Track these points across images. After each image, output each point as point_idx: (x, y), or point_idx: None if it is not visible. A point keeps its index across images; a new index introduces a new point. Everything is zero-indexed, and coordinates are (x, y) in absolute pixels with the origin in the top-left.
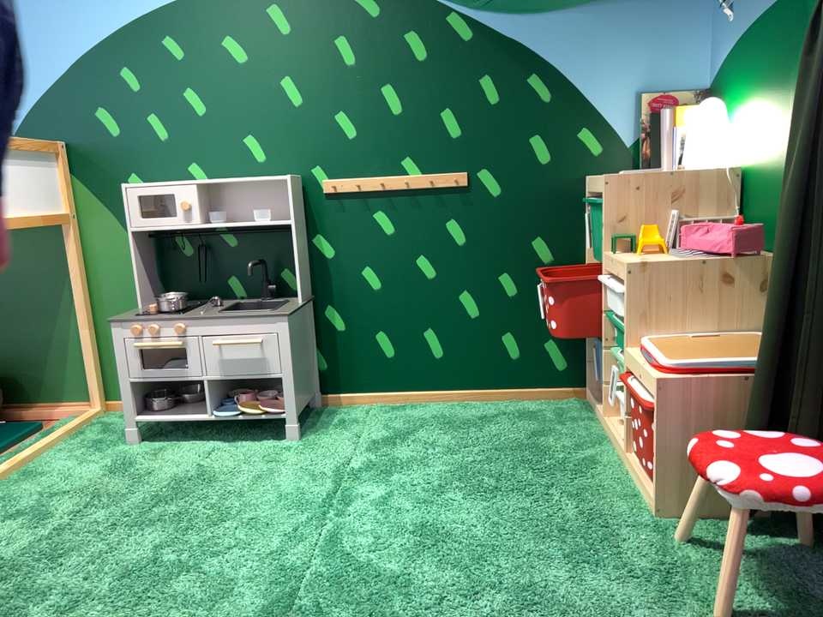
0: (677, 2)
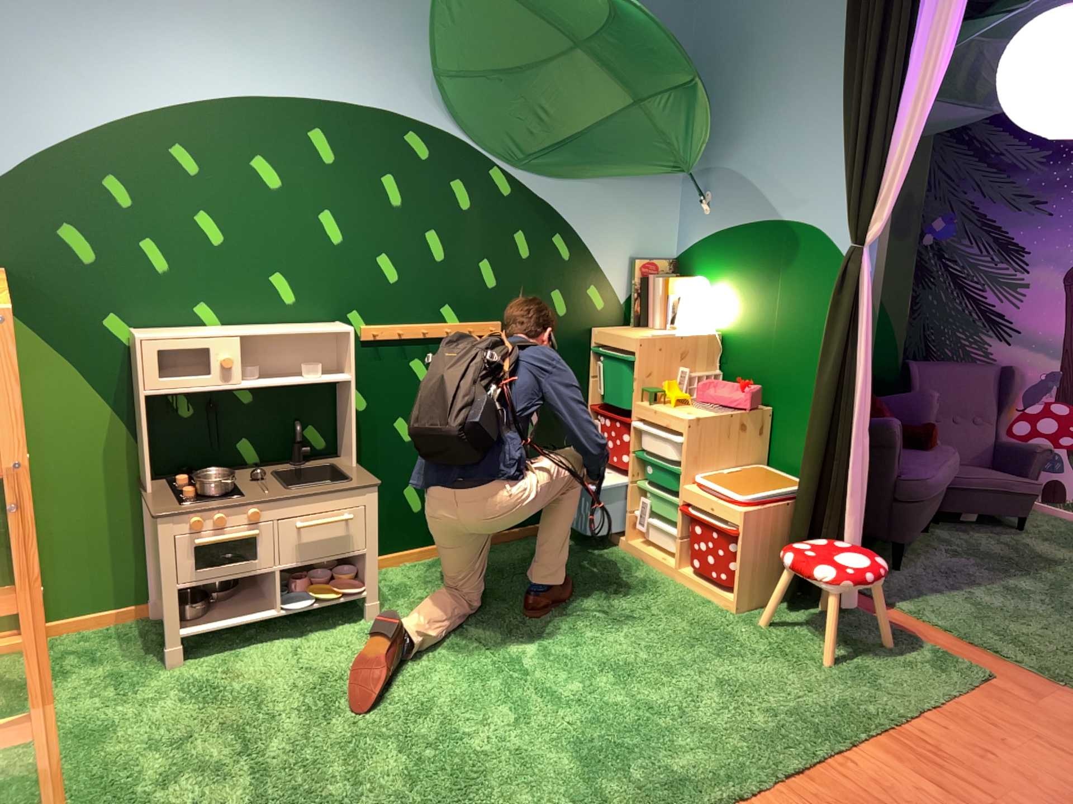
0: (657, 189)
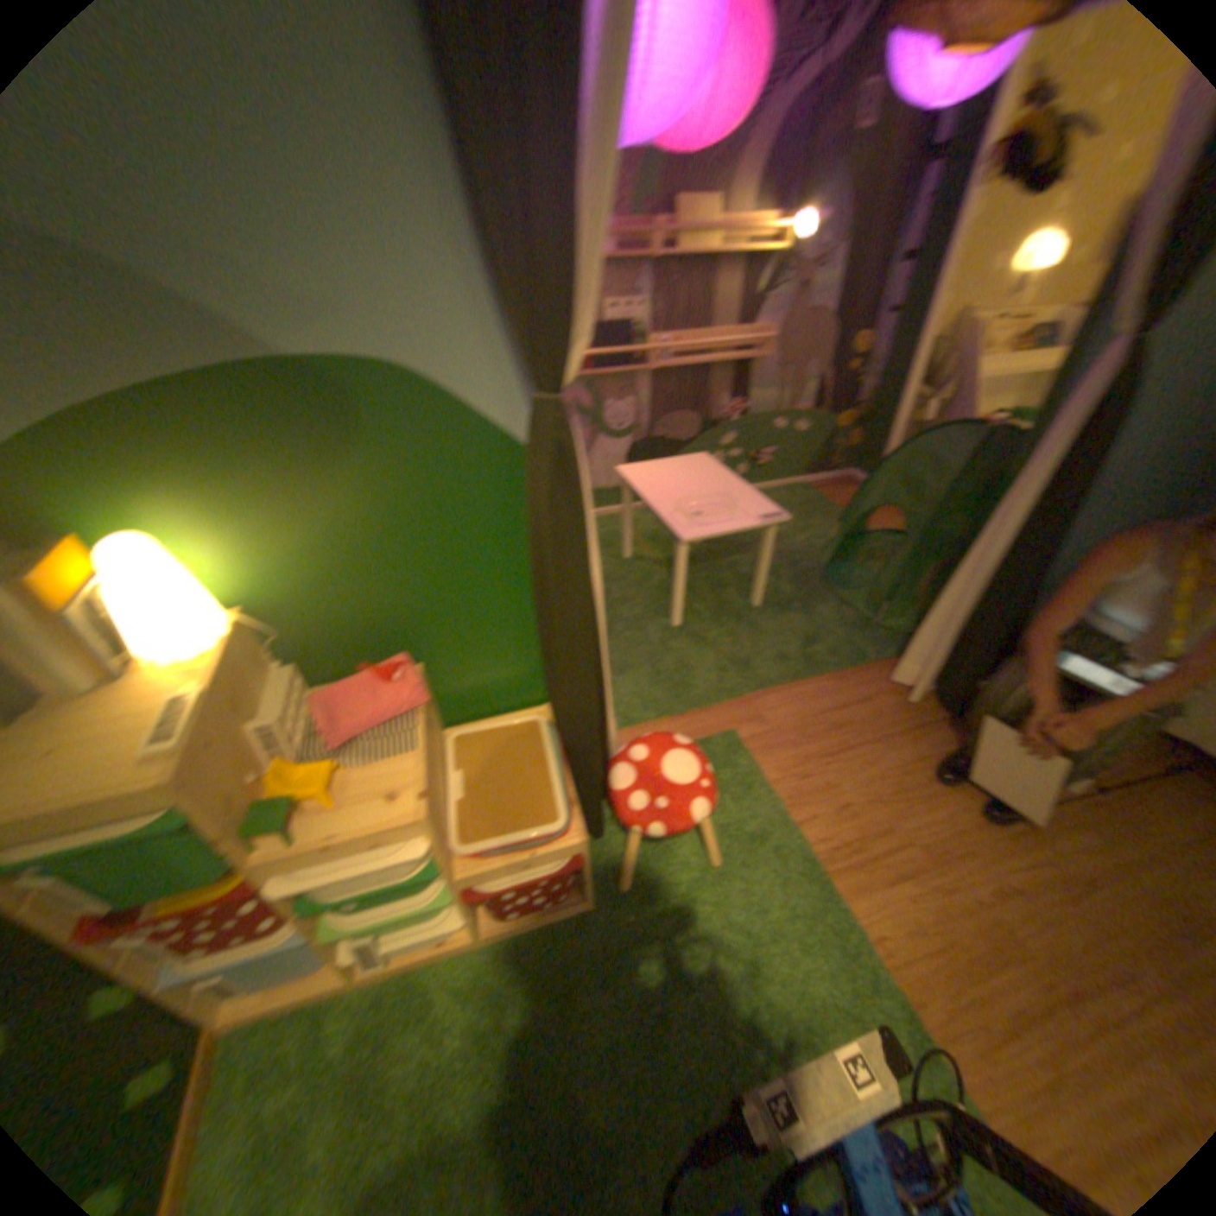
0: None
